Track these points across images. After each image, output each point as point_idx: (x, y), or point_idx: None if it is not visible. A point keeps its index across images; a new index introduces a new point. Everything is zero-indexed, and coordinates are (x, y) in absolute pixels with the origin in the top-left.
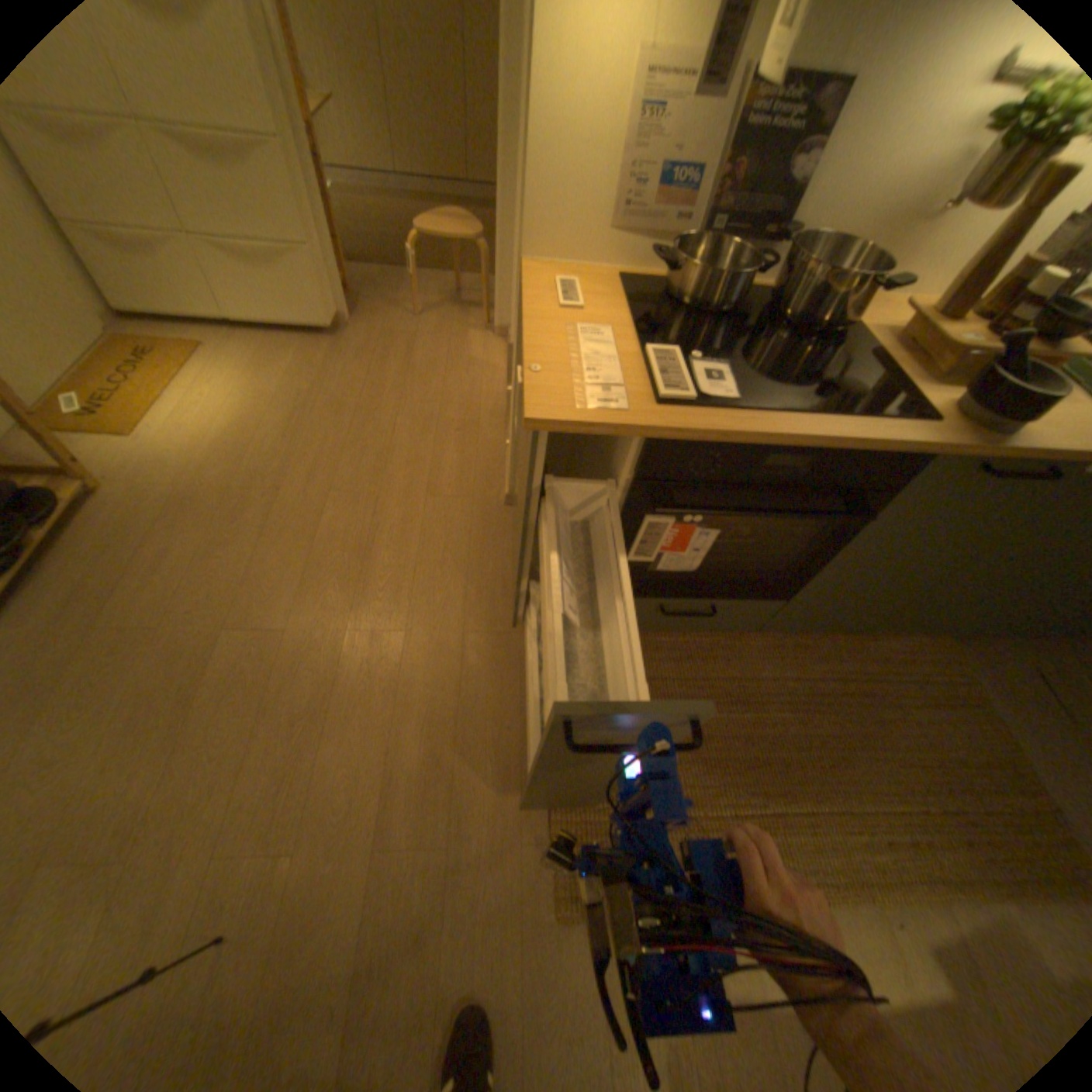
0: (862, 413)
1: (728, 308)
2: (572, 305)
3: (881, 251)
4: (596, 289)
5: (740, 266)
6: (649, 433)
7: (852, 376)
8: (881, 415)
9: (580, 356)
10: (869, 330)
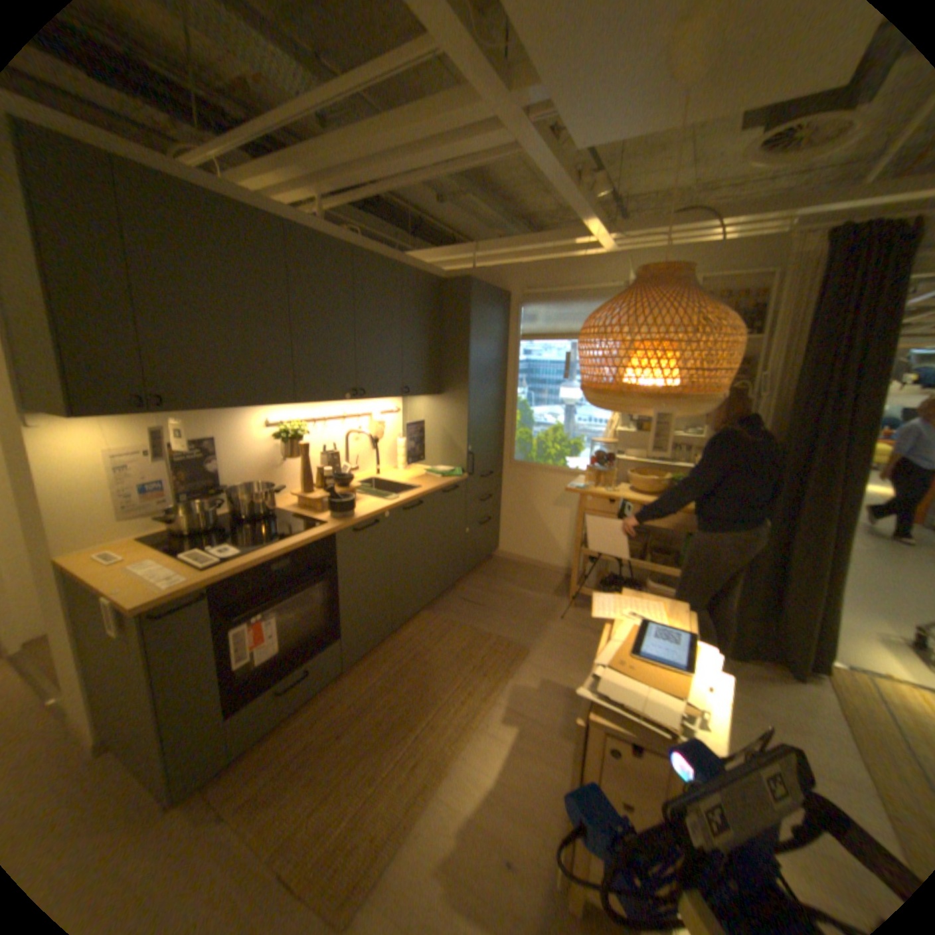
0: (296, 534)
1: (211, 528)
2: (114, 562)
3: (266, 483)
4: (124, 551)
5: (206, 510)
6: (204, 583)
7: (285, 526)
8: (303, 531)
9: (139, 577)
10: (283, 510)
